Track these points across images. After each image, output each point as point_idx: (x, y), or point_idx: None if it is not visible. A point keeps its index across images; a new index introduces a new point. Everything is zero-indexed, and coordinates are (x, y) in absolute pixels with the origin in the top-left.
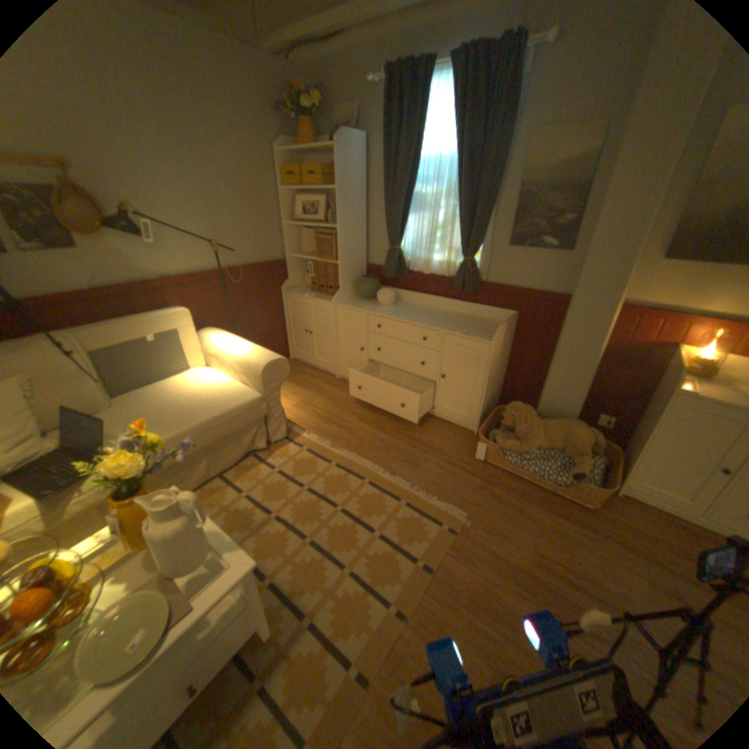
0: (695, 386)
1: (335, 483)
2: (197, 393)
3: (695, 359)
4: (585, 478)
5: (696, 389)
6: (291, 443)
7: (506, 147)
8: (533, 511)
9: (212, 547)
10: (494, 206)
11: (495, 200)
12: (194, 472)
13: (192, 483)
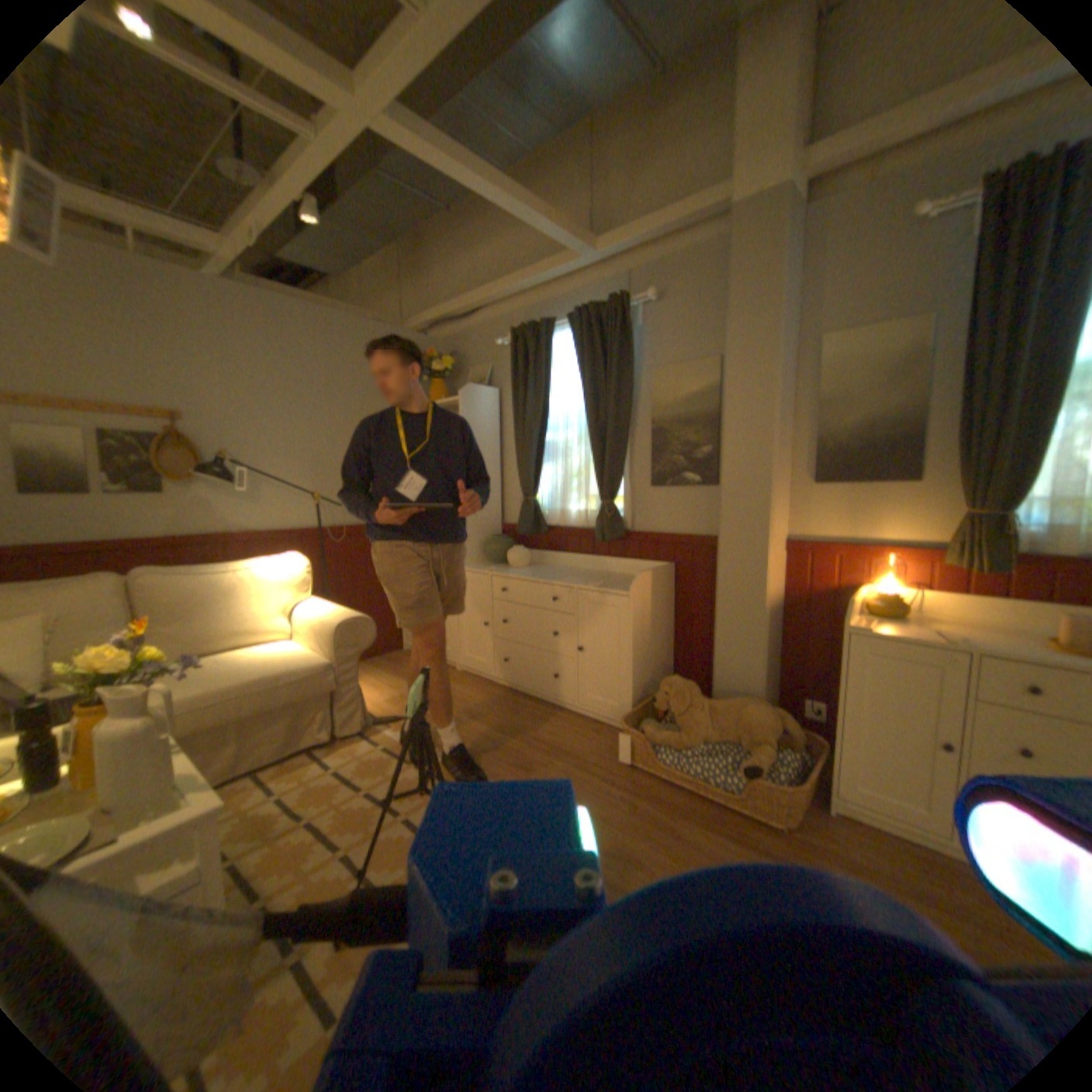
0: (874, 623)
1: (406, 788)
2: (249, 658)
3: (878, 595)
4: (763, 775)
5: (872, 626)
6: (364, 741)
7: (628, 386)
8: (692, 832)
9: (176, 790)
10: (628, 444)
11: (627, 438)
12: (214, 760)
13: (207, 778)
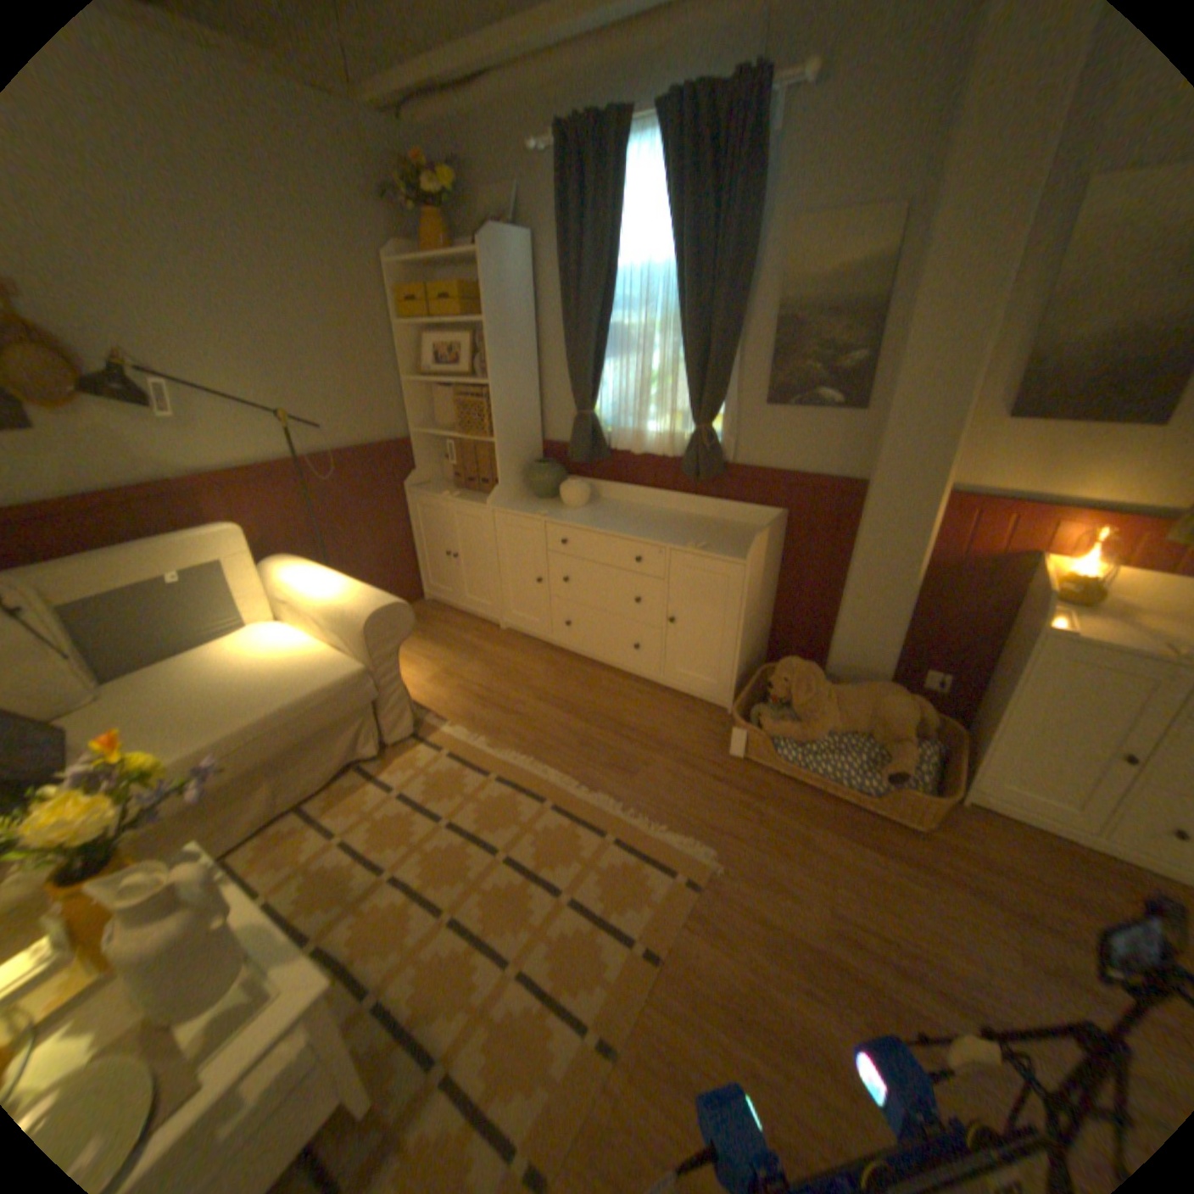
0: (1072, 620)
1: (494, 810)
2: (253, 666)
3: (1069, 577)
4: (907, 780)
5: (1074, 626)
6: (421, 743)
7: (752, 247)
8: (827, 841)
9: (251, 955)
10: (739, 341)
11: (740, 332)
12: (246, 805)
13: (244, 826)
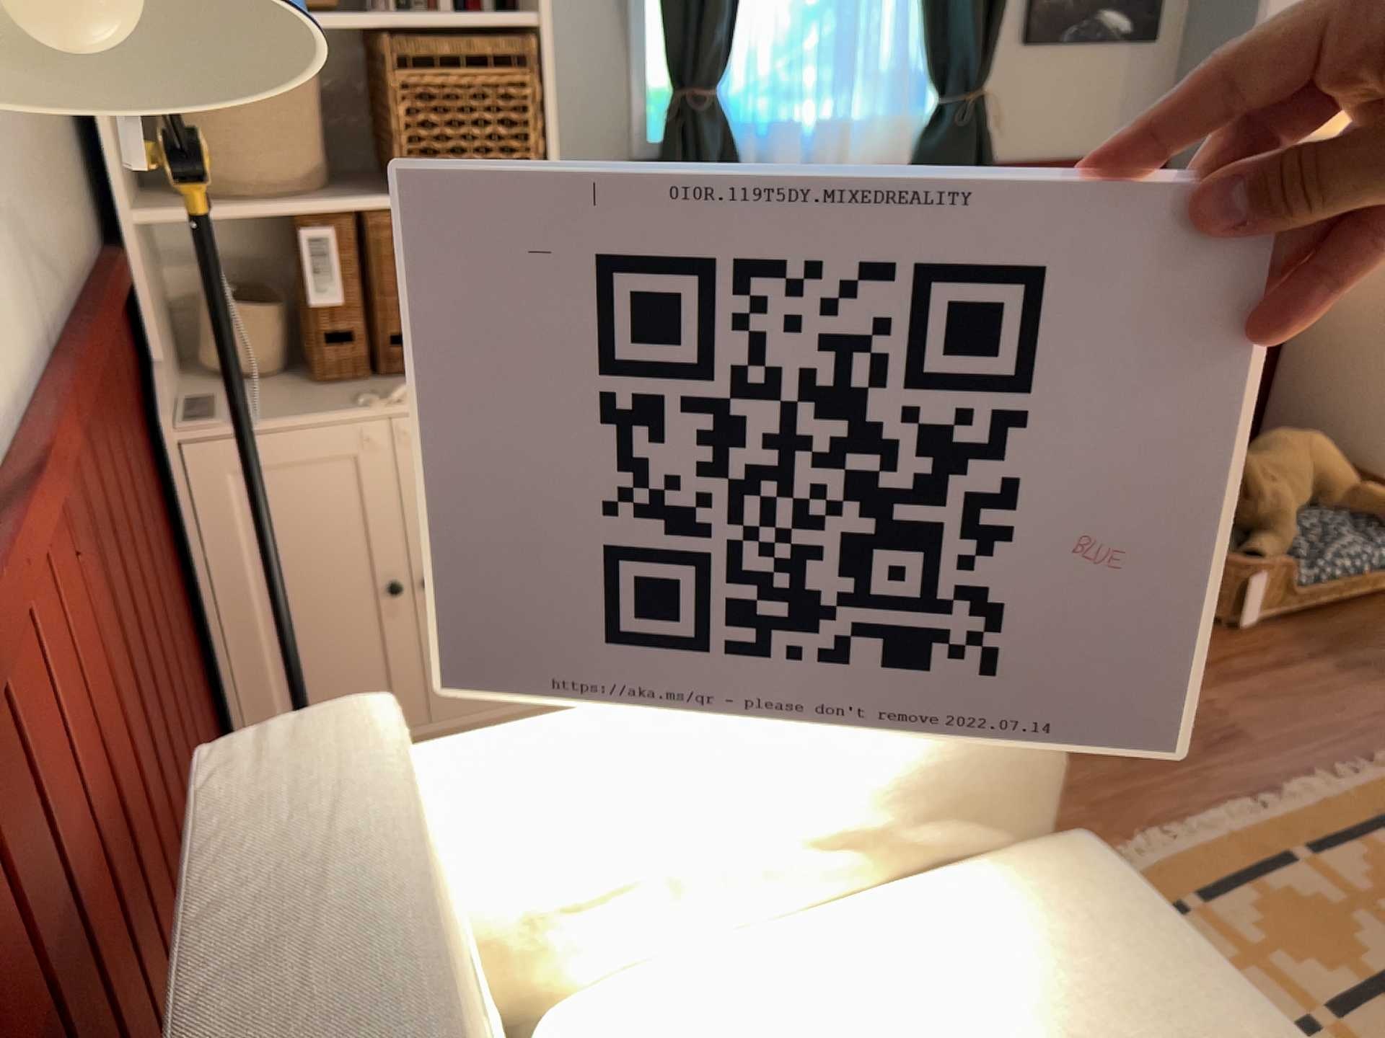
0: None
1: (1303, 936)
2: None
3: None
4: None
5: None
6: None
7: None
8: None
9: None
10: None
11: None
12: None
13: None
